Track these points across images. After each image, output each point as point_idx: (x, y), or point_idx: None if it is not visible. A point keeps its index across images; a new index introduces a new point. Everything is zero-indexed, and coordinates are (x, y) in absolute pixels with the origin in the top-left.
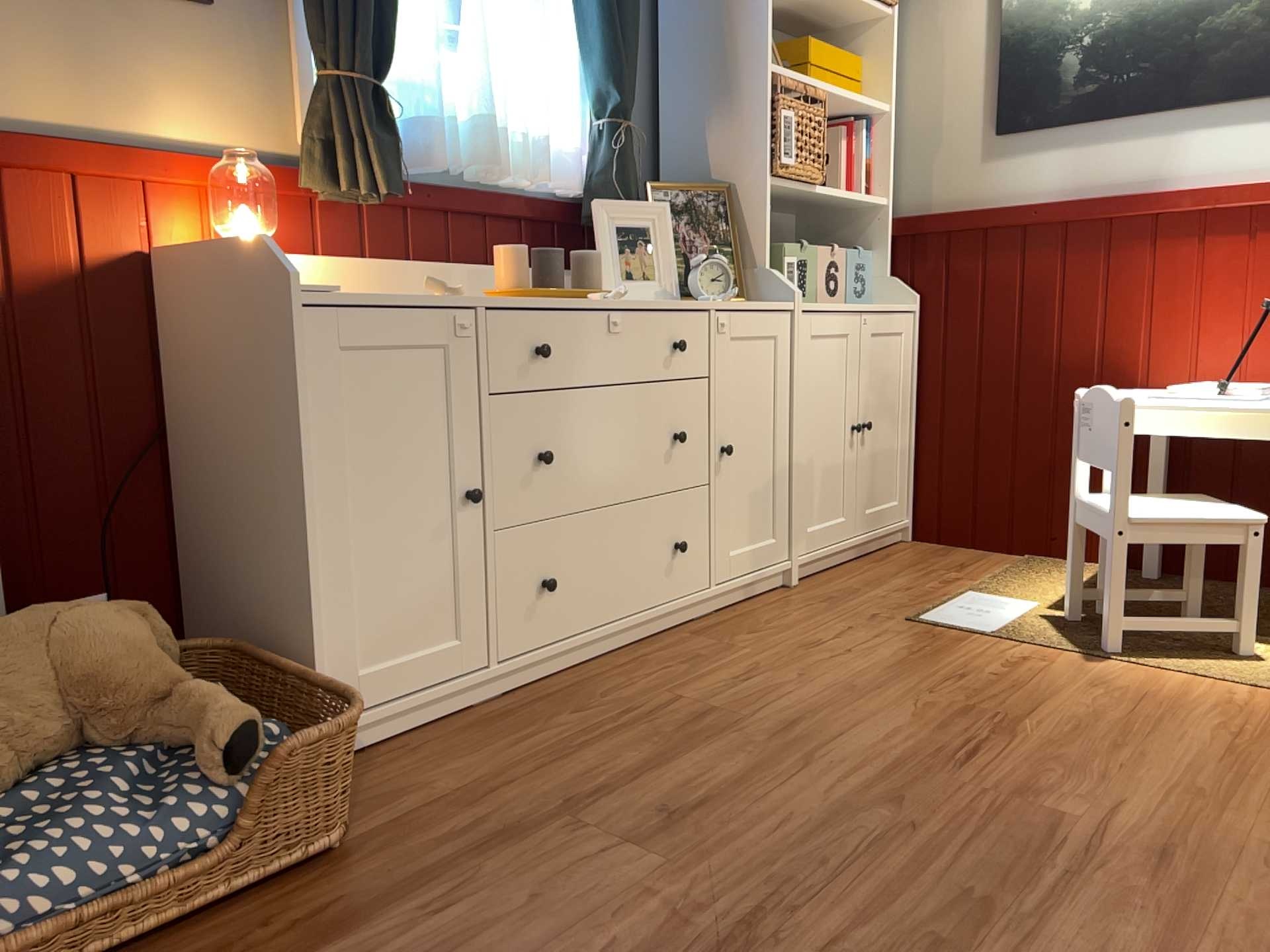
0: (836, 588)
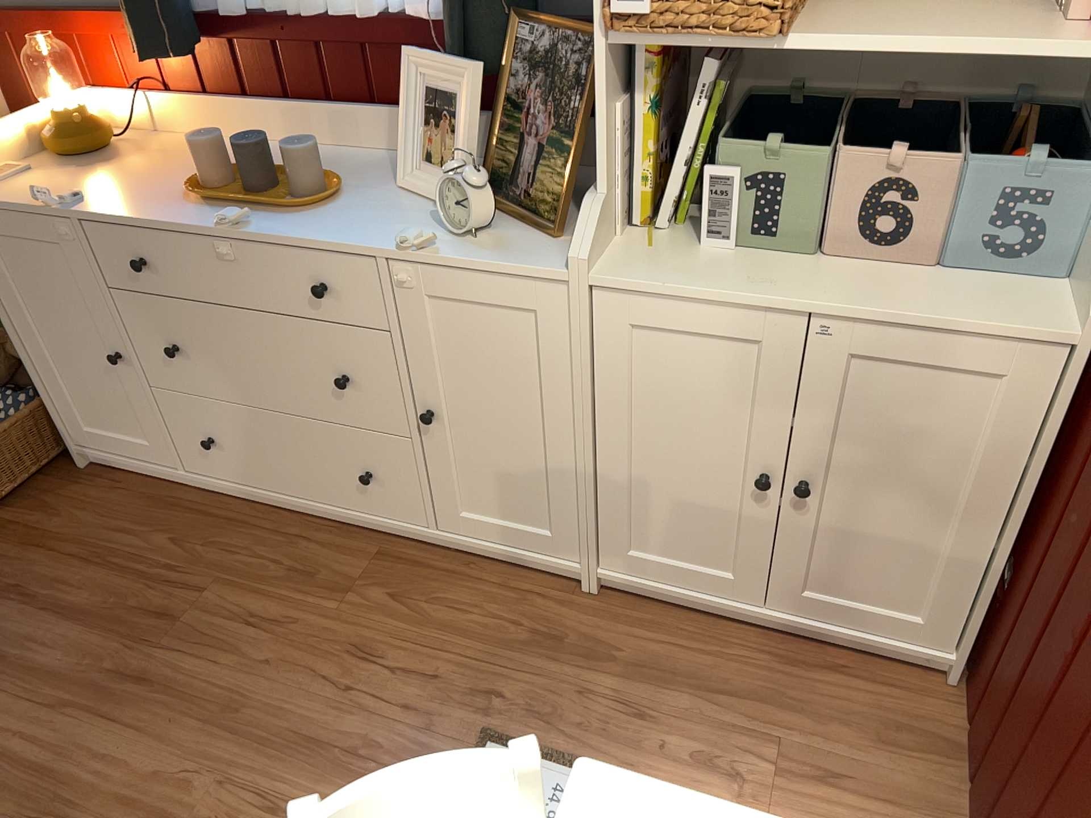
0: (608, 631)
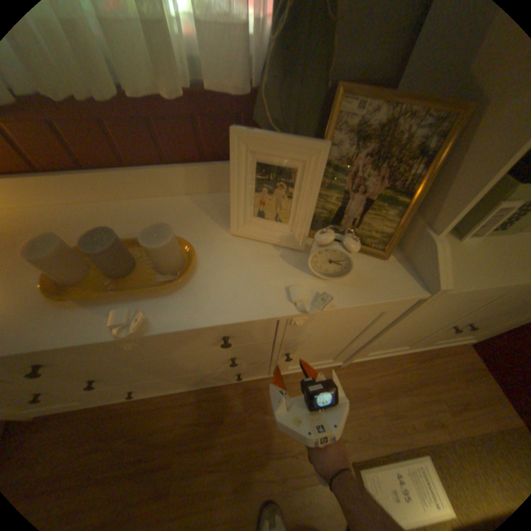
0: (362, 385)
